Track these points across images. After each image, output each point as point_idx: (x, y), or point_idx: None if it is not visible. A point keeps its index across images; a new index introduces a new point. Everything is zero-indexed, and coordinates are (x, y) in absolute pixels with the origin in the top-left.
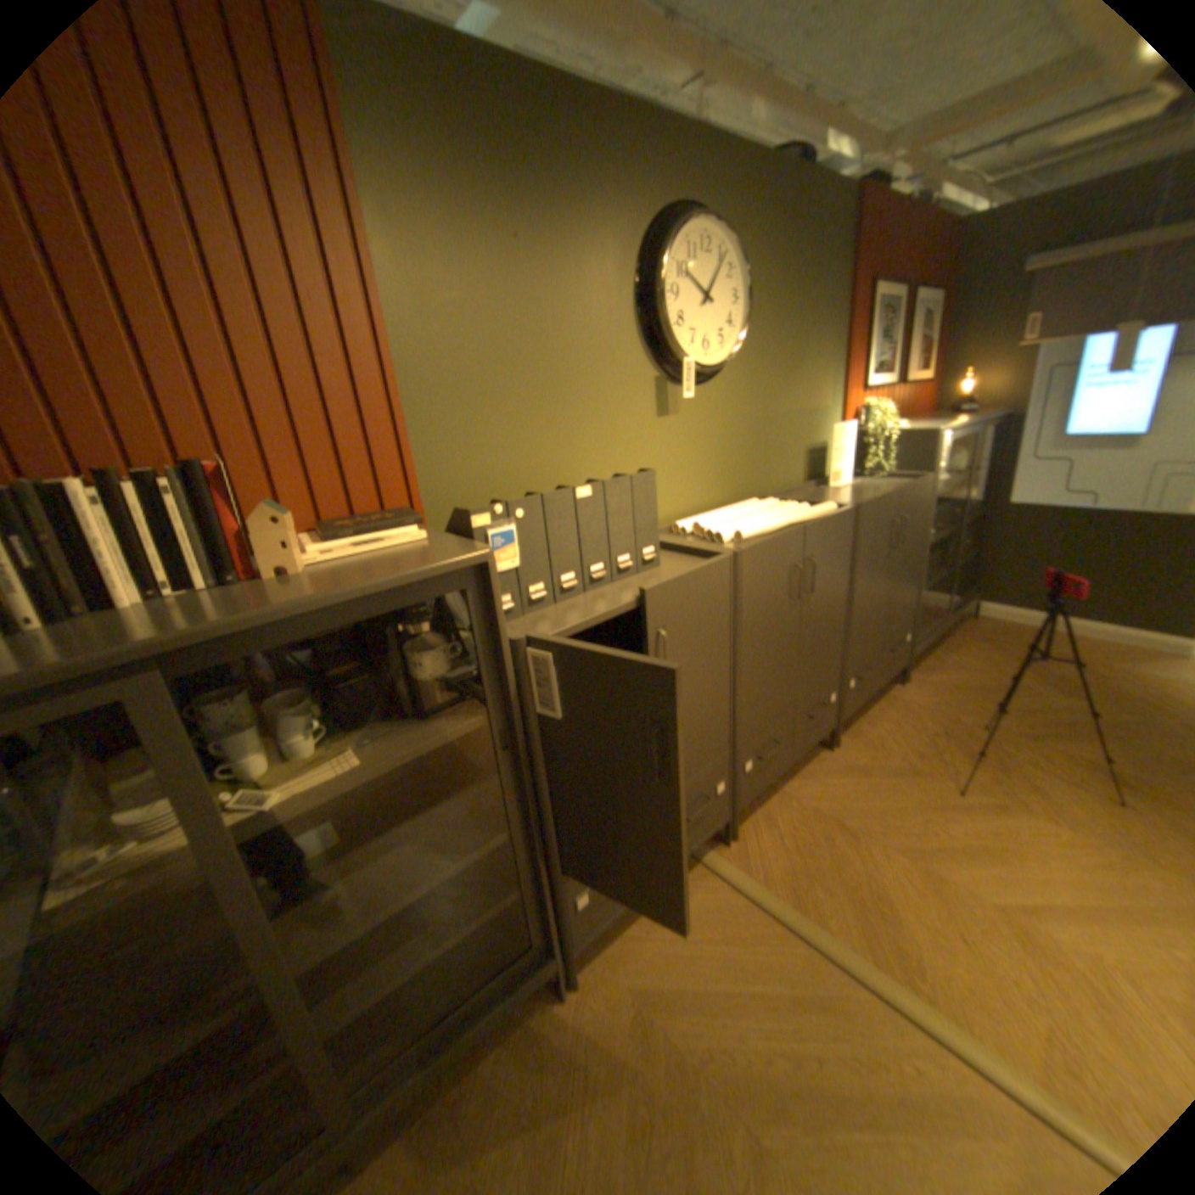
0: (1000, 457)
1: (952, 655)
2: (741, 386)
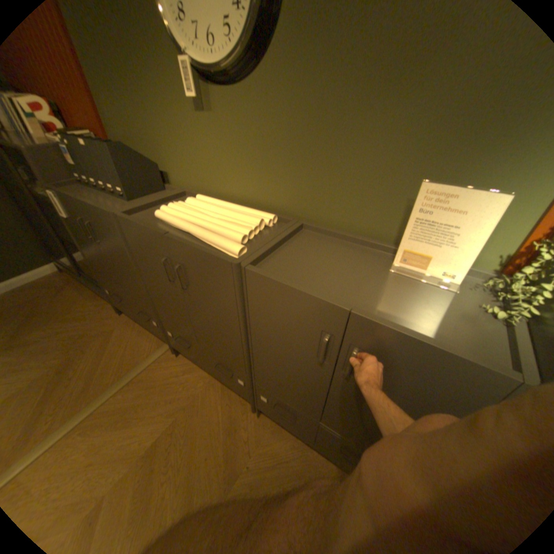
0: None
1: None
2: (285, 87)
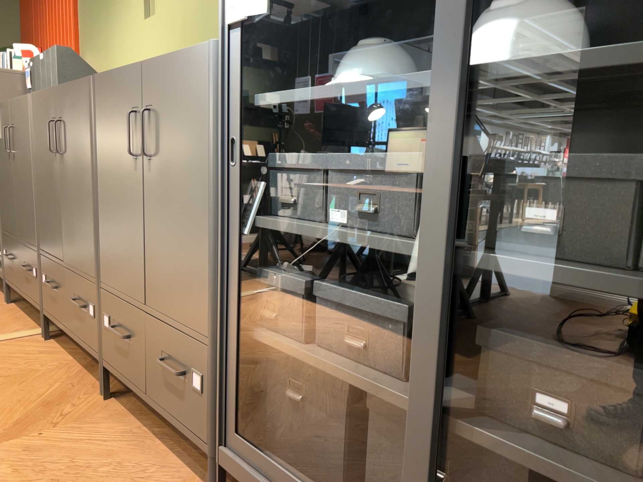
0: None
1: None
2: None
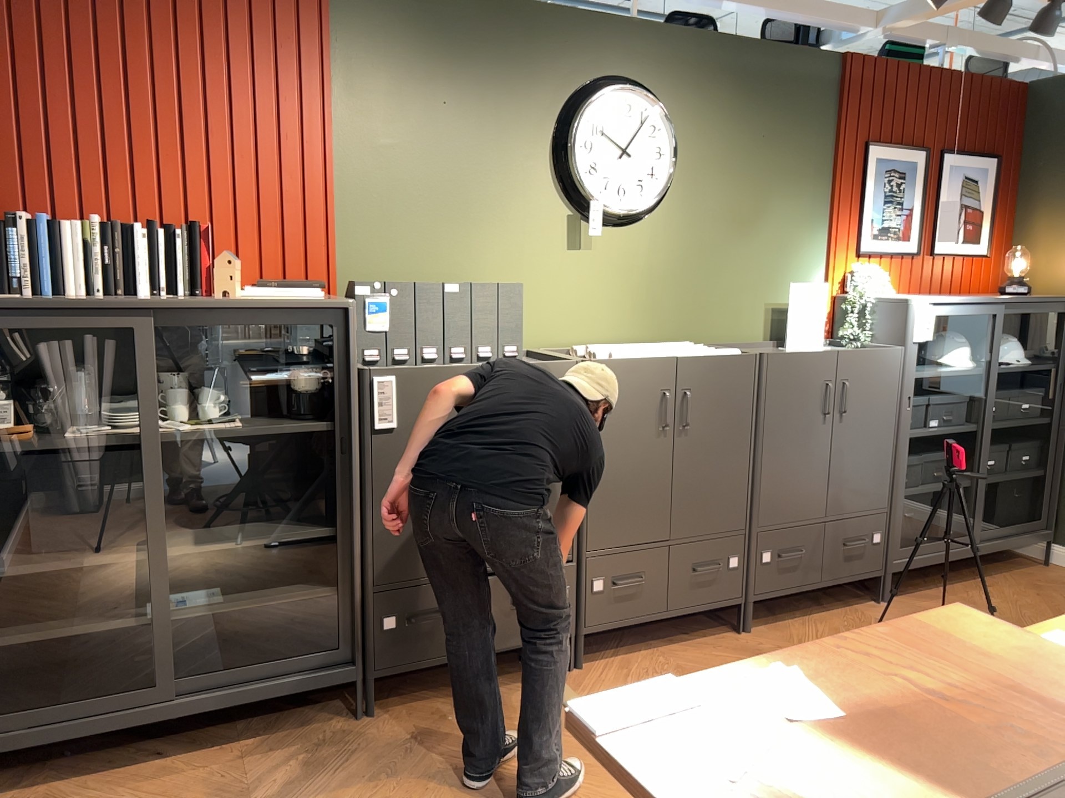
0: (1062, 354)
1: (974, 589)
2: (673, 232)
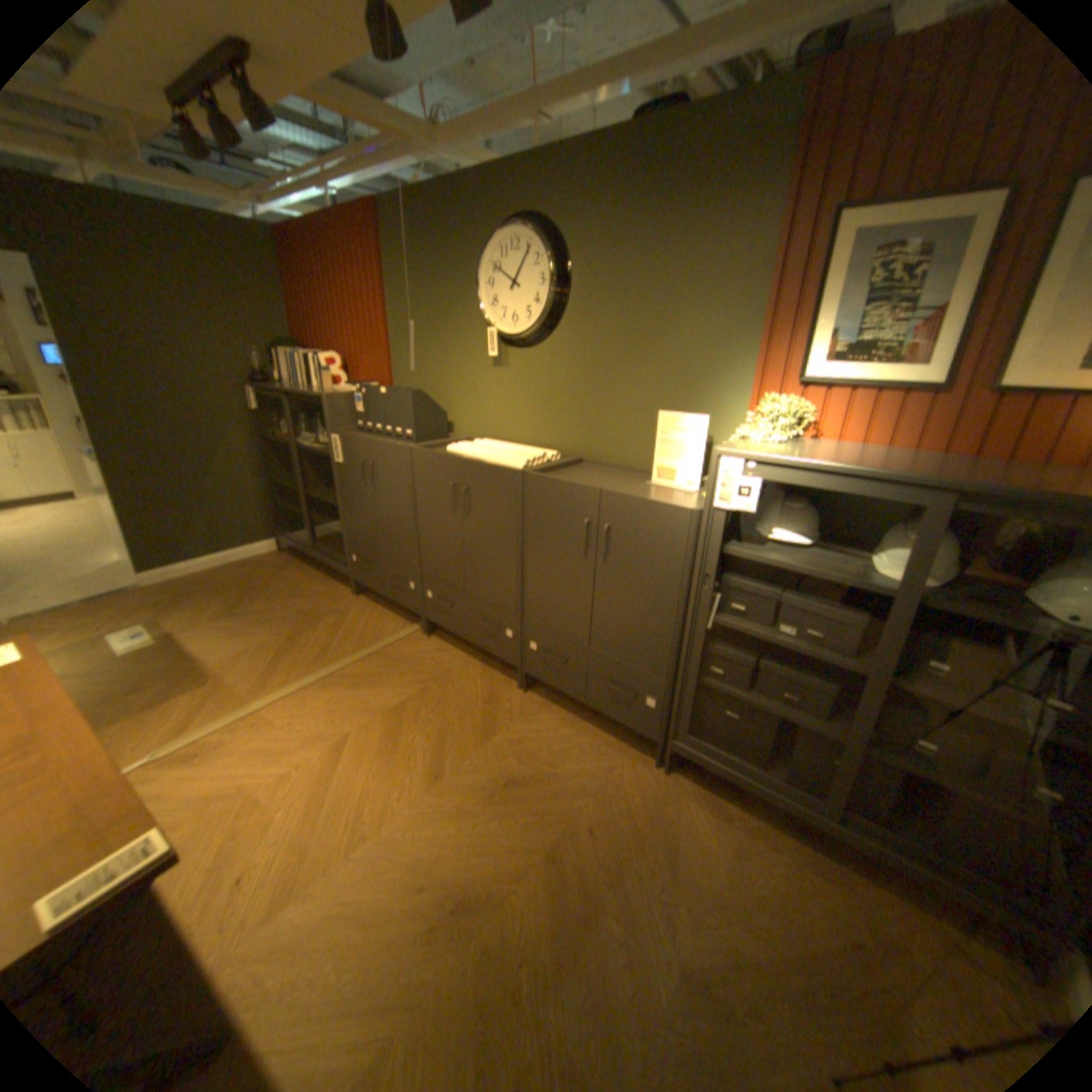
0: None
1: (792, 859)
2: (568, 353)
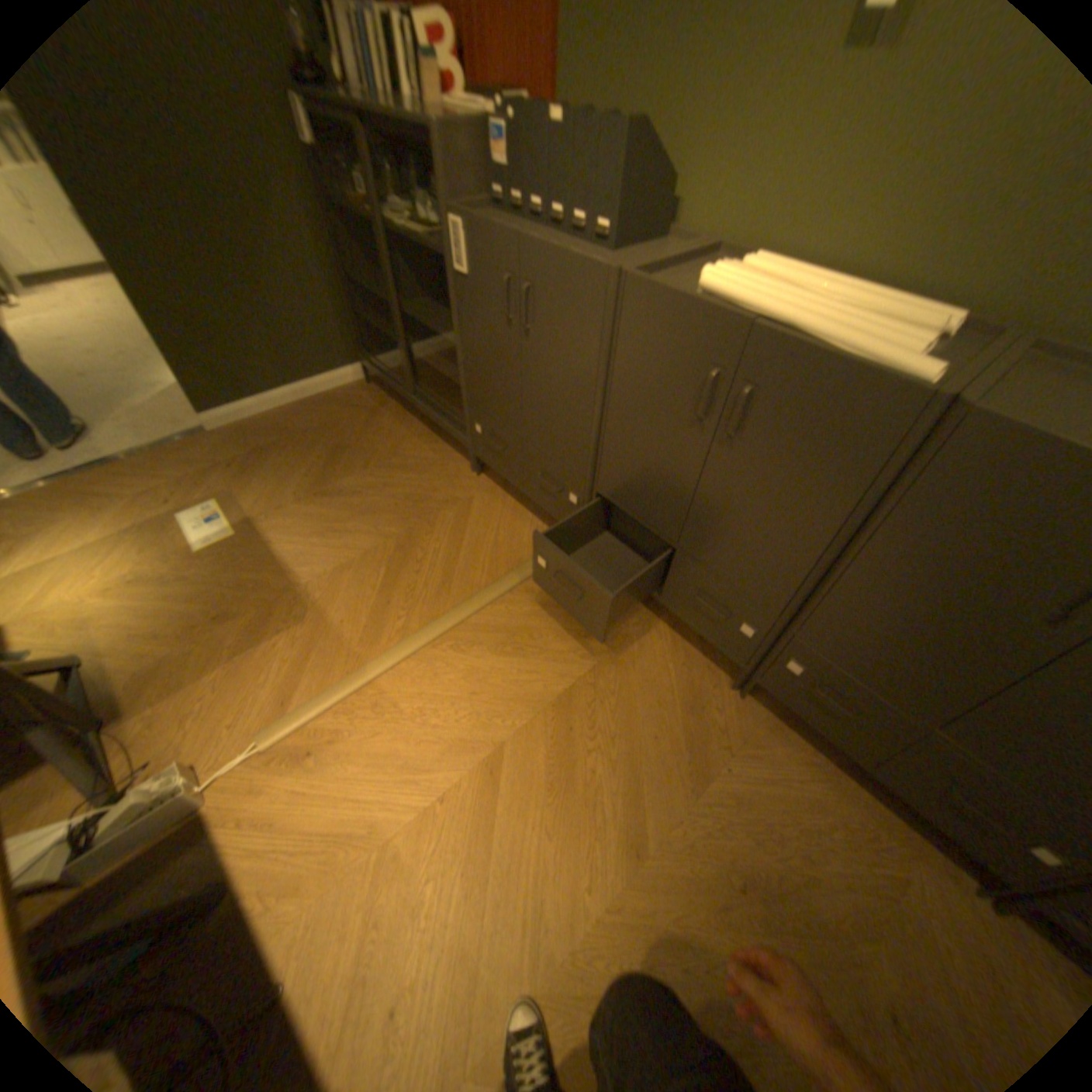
0: None
1: None
2: None
